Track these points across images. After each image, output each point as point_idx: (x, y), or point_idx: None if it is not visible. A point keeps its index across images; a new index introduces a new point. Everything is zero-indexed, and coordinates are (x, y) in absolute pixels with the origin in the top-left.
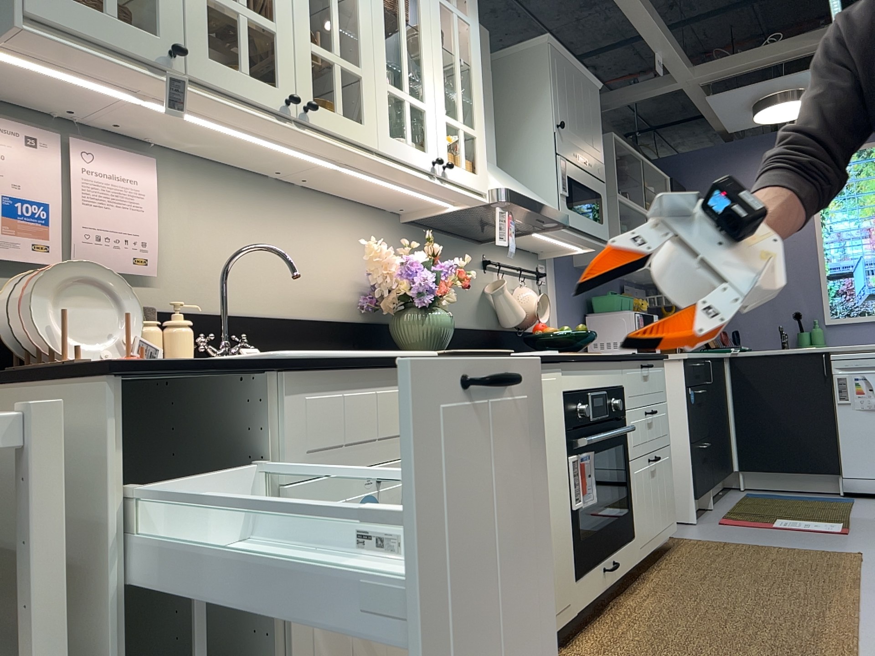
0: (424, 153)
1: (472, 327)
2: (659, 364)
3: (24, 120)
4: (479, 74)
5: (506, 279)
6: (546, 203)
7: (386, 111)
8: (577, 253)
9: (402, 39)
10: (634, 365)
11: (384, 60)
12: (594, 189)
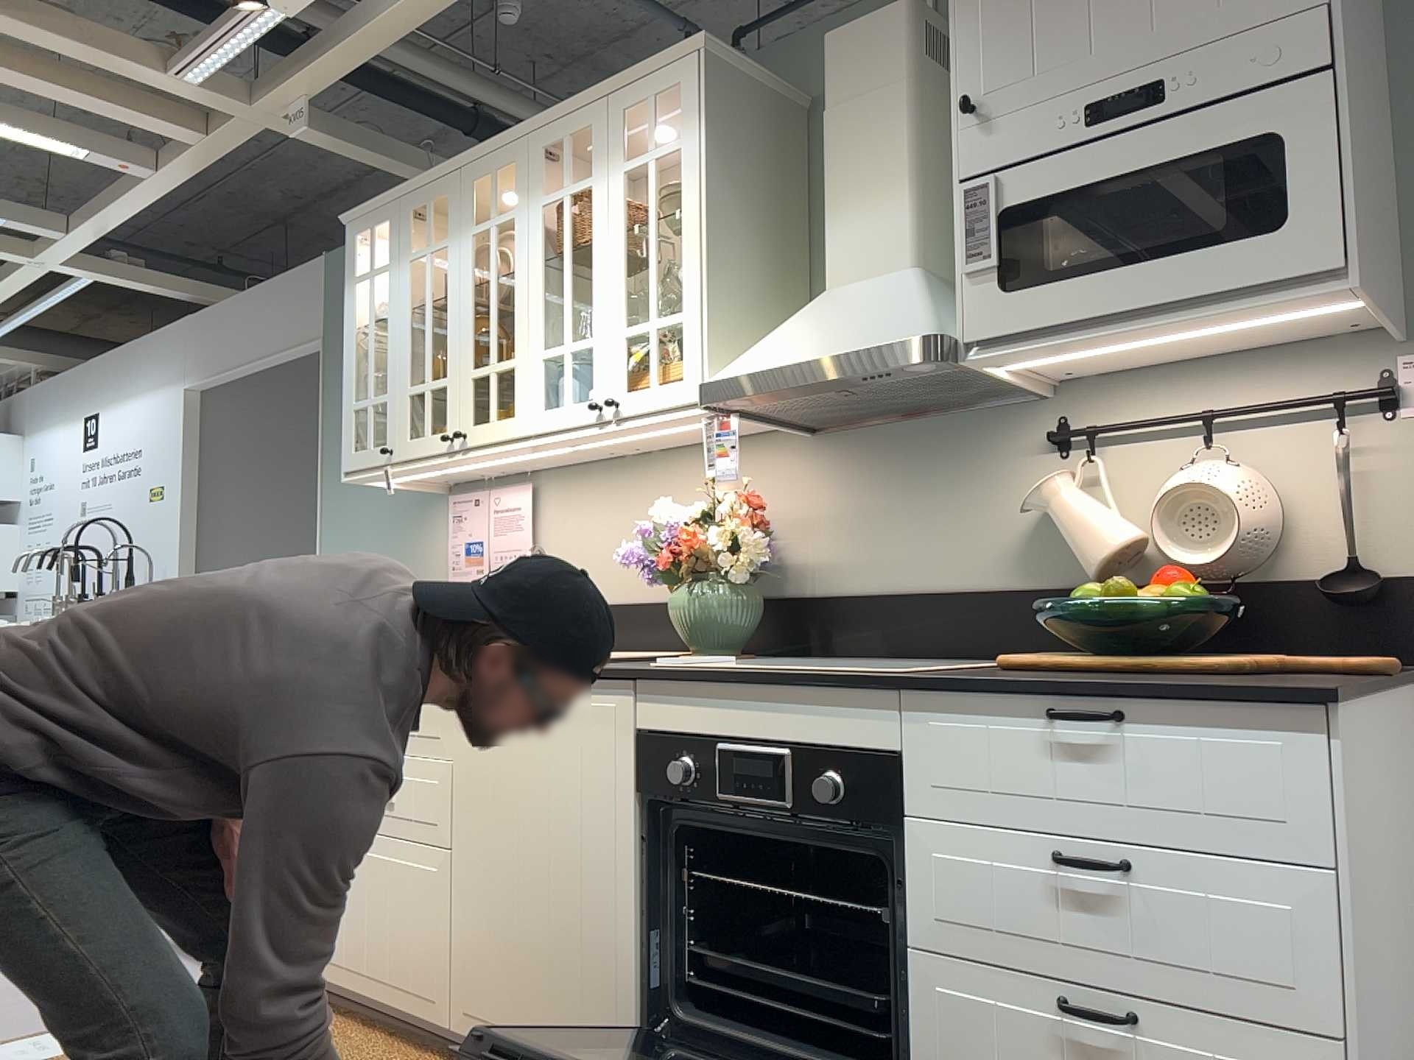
0: (587, 401)
1: (991, 587)
2: (1238, 716)
3: (477, 487)
4: (692, 213)
5: (1156, 453)
6: (867, 337)
7: (538, 383)
8: (1371, 311)
9: (564, 279)
10: (984, 706)
11: (538, 326)
12: (1195, 149)
